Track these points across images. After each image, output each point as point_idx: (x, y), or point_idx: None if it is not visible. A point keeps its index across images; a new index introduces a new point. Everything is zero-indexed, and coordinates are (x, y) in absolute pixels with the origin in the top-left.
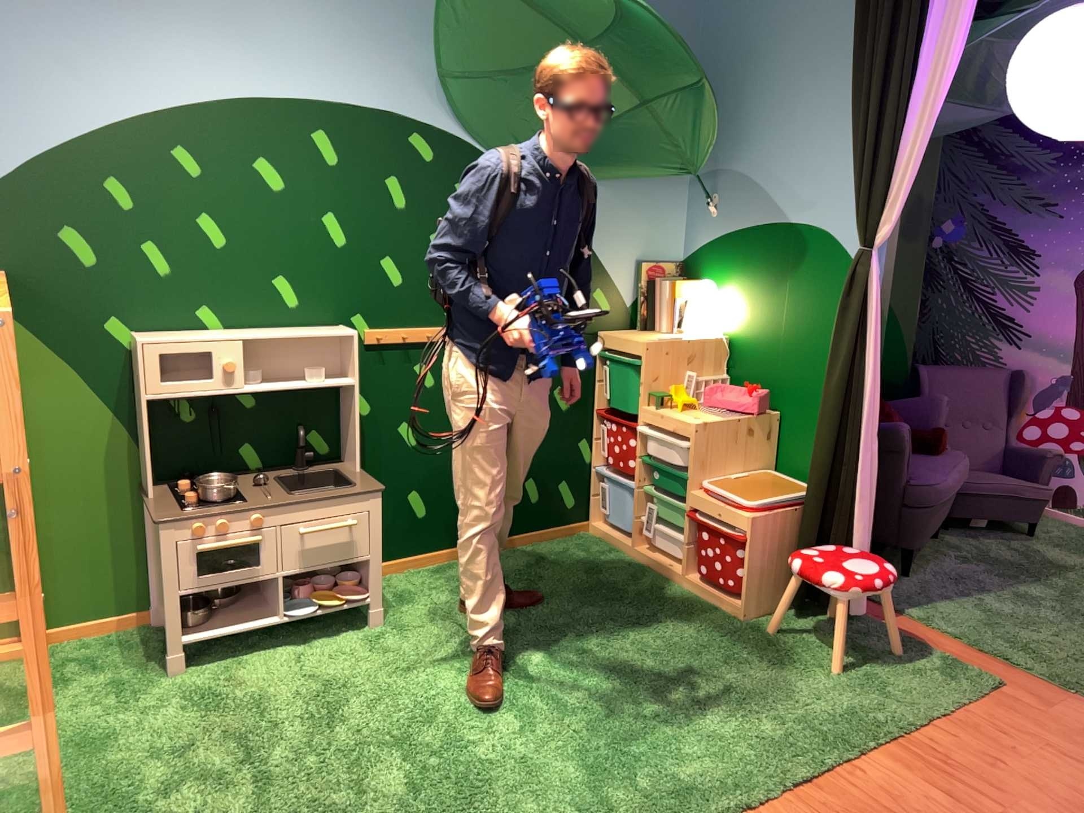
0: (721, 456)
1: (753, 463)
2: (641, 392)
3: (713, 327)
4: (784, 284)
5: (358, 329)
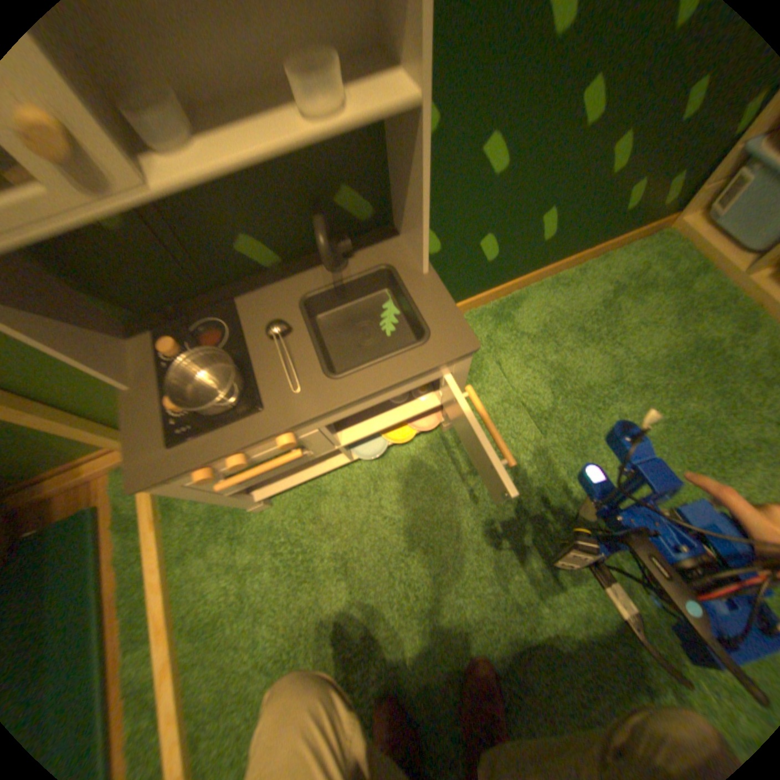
0: None
1: None
2: None
3: None
4: None
5: None
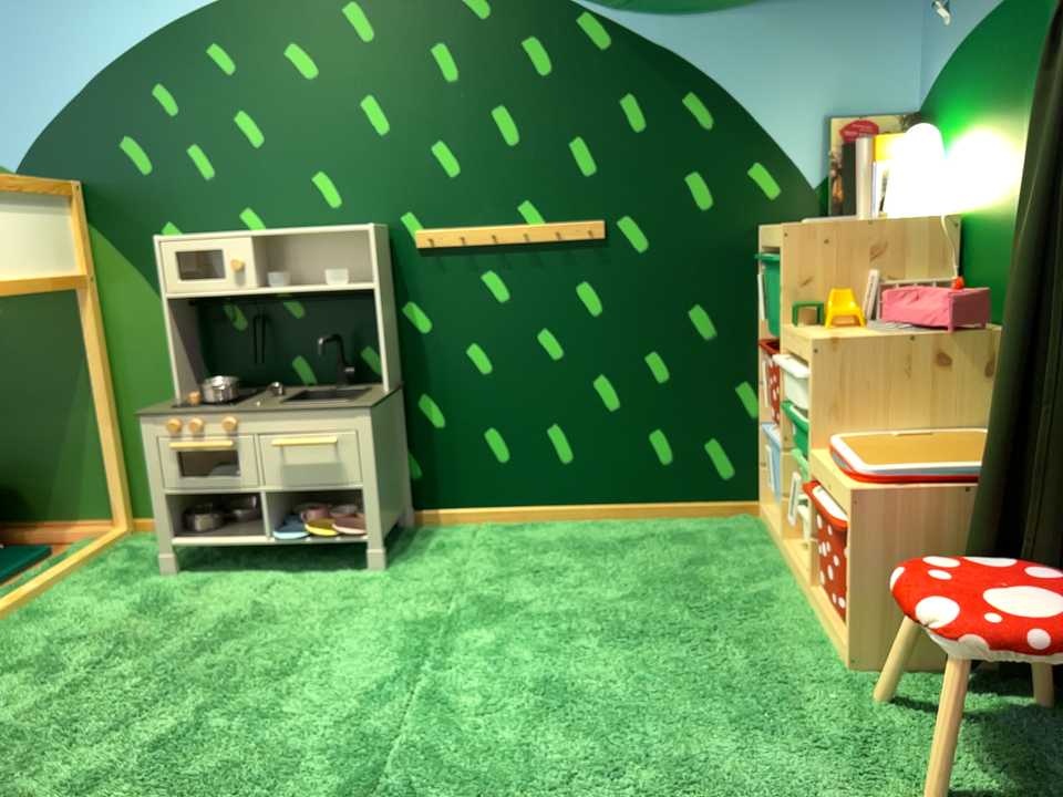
0: (888, 399)
1: (968, 418)
2: (784, 302)
3: (935, 196)
4: (1032, 87)
5: (404, 227)
